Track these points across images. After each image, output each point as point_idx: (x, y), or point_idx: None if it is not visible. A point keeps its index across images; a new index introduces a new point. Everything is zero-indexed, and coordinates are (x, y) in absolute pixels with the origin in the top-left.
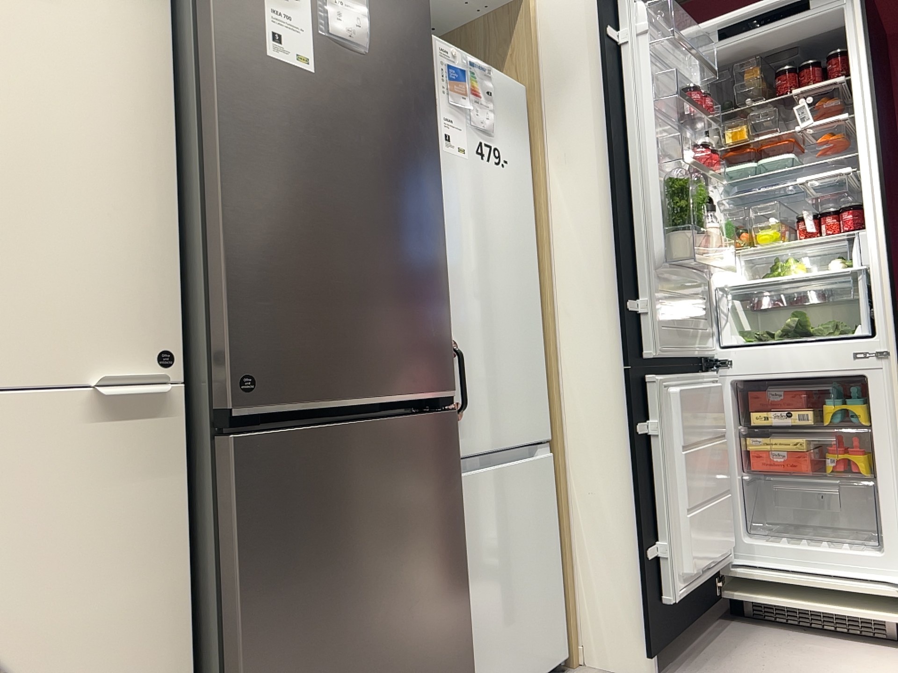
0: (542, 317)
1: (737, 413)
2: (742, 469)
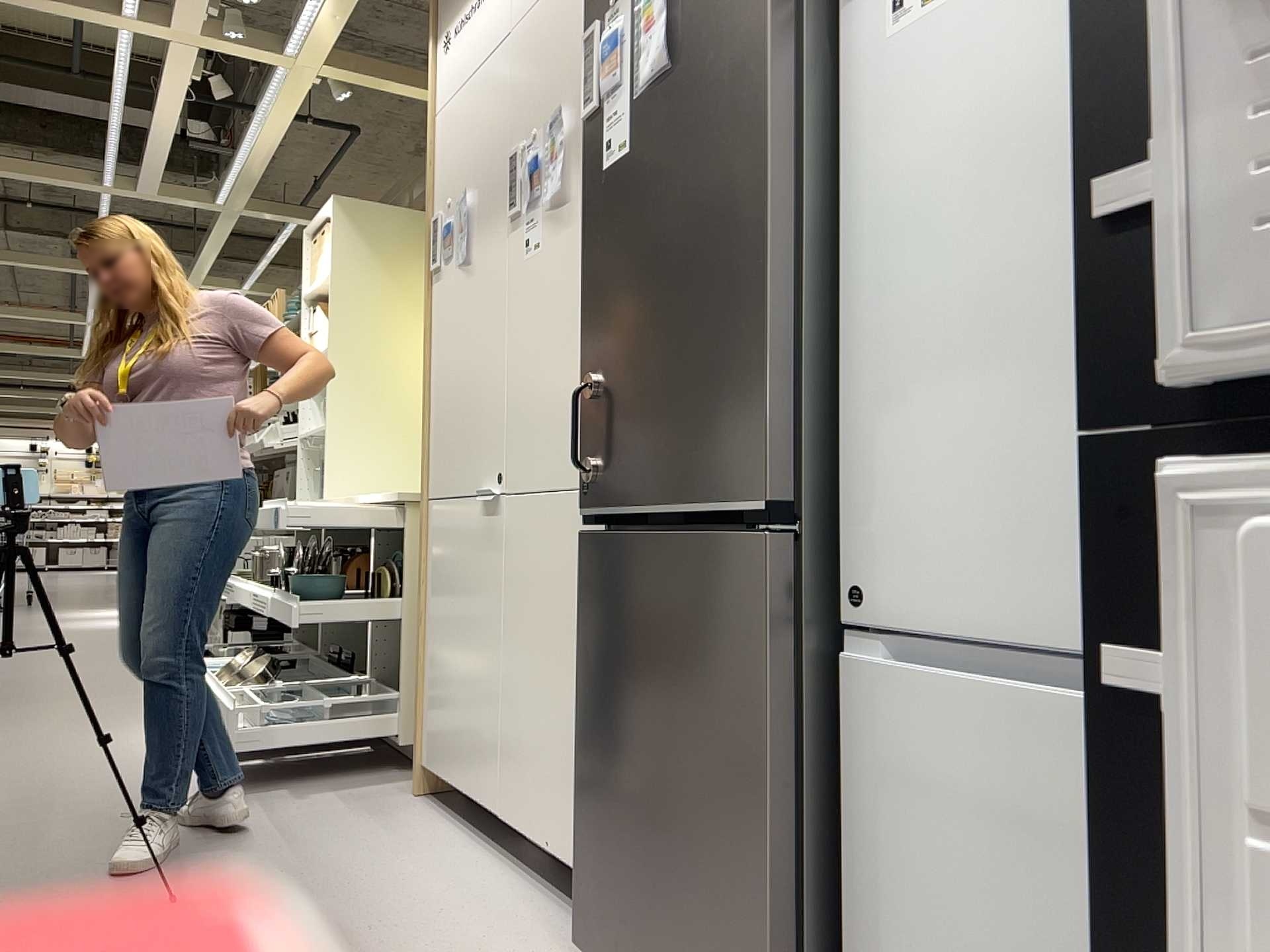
0: None
1: None
2: None
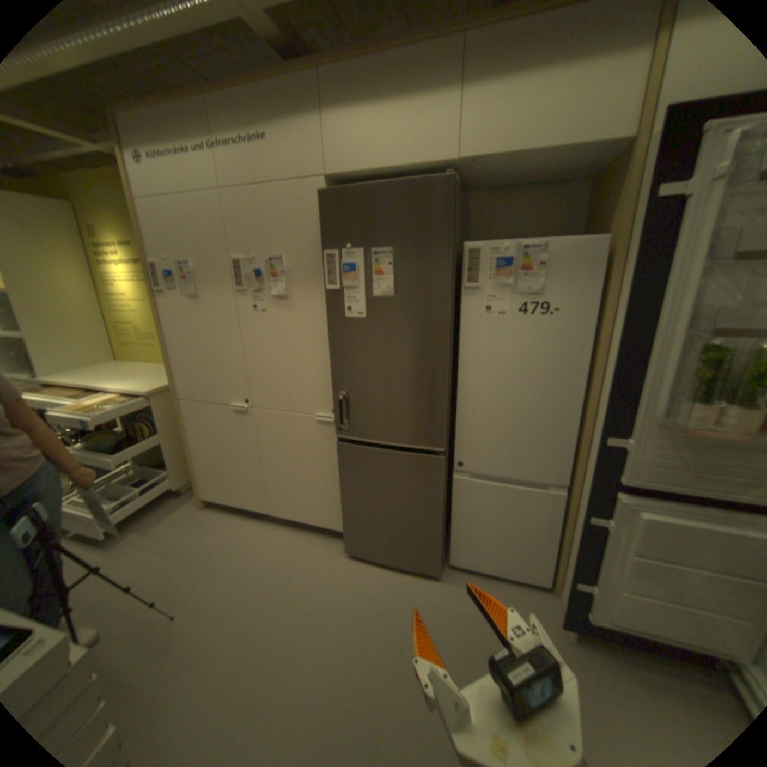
0: (586, 412)
1: None
2: None
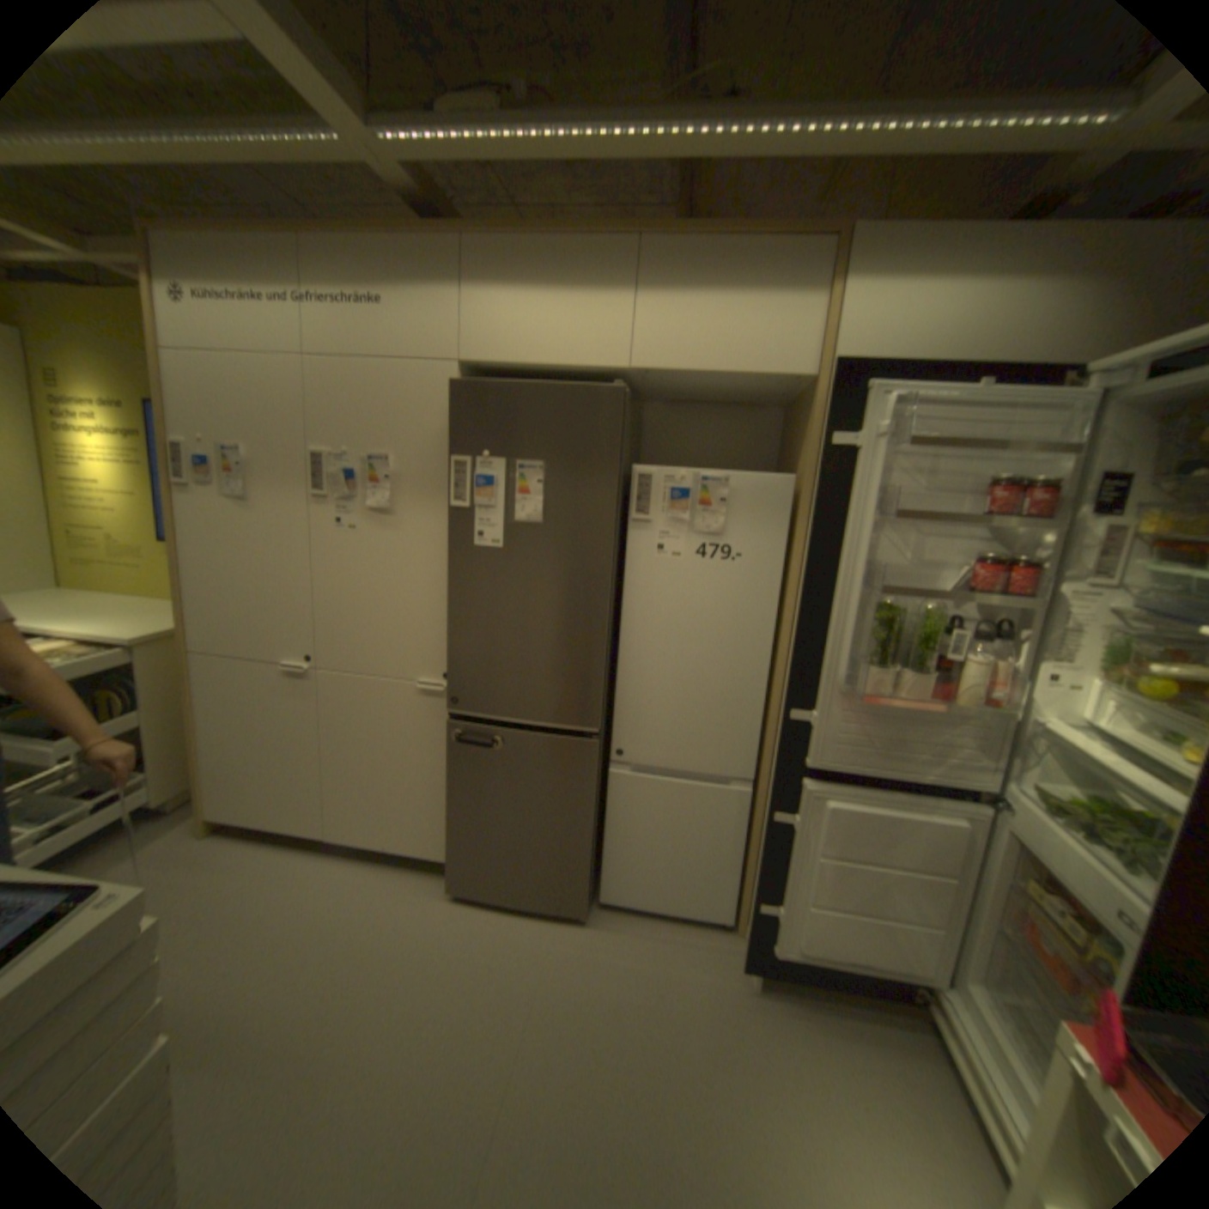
0: (773, 683)
1: (1019, 868)
2: (1002, 926)
